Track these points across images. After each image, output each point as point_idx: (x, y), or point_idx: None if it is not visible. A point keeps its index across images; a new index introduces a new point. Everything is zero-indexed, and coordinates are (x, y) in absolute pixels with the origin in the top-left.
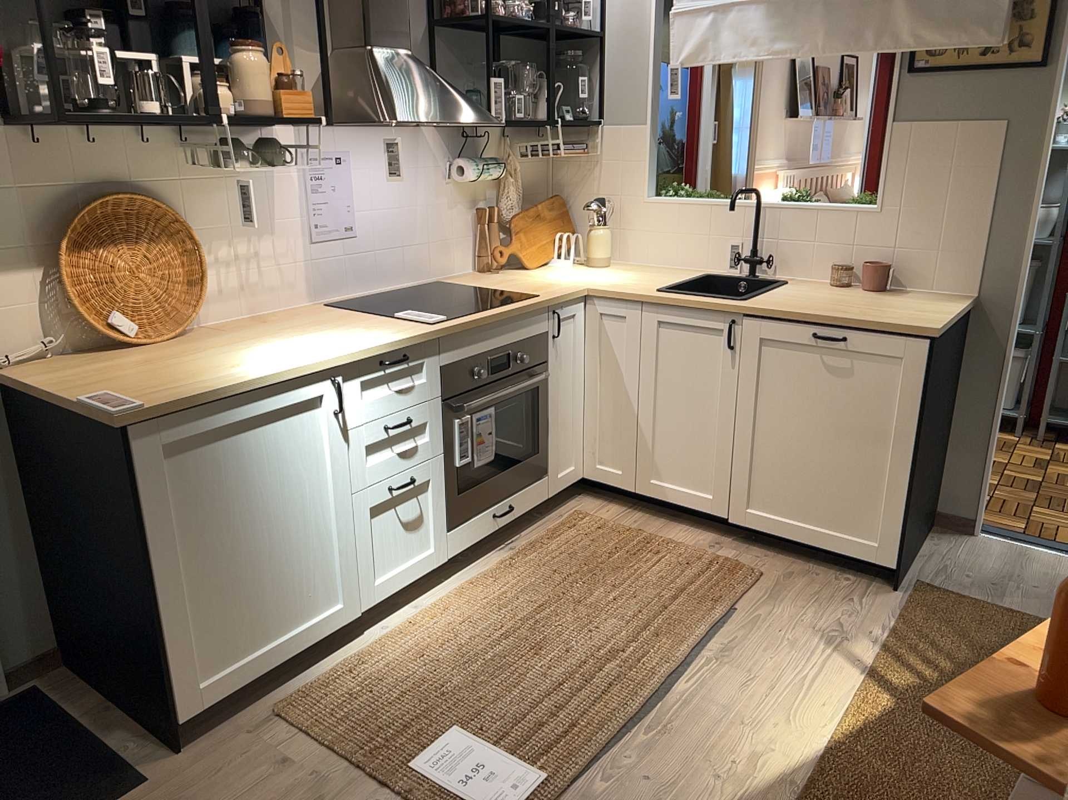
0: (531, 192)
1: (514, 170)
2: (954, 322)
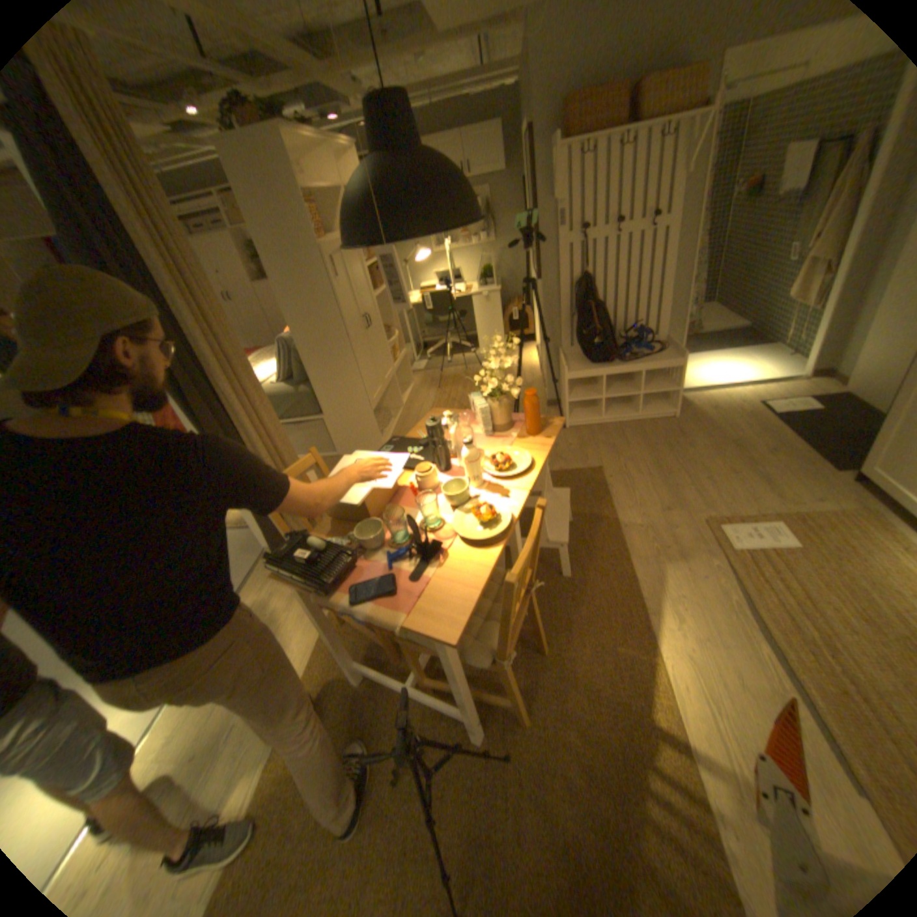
0: None
1: None
2: None
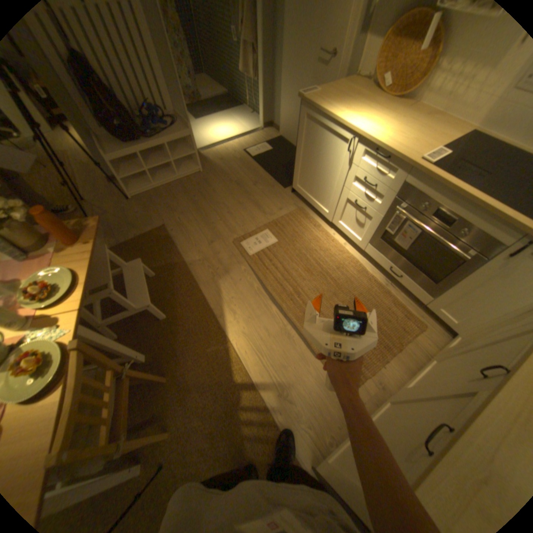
0: None
1: None
2: None
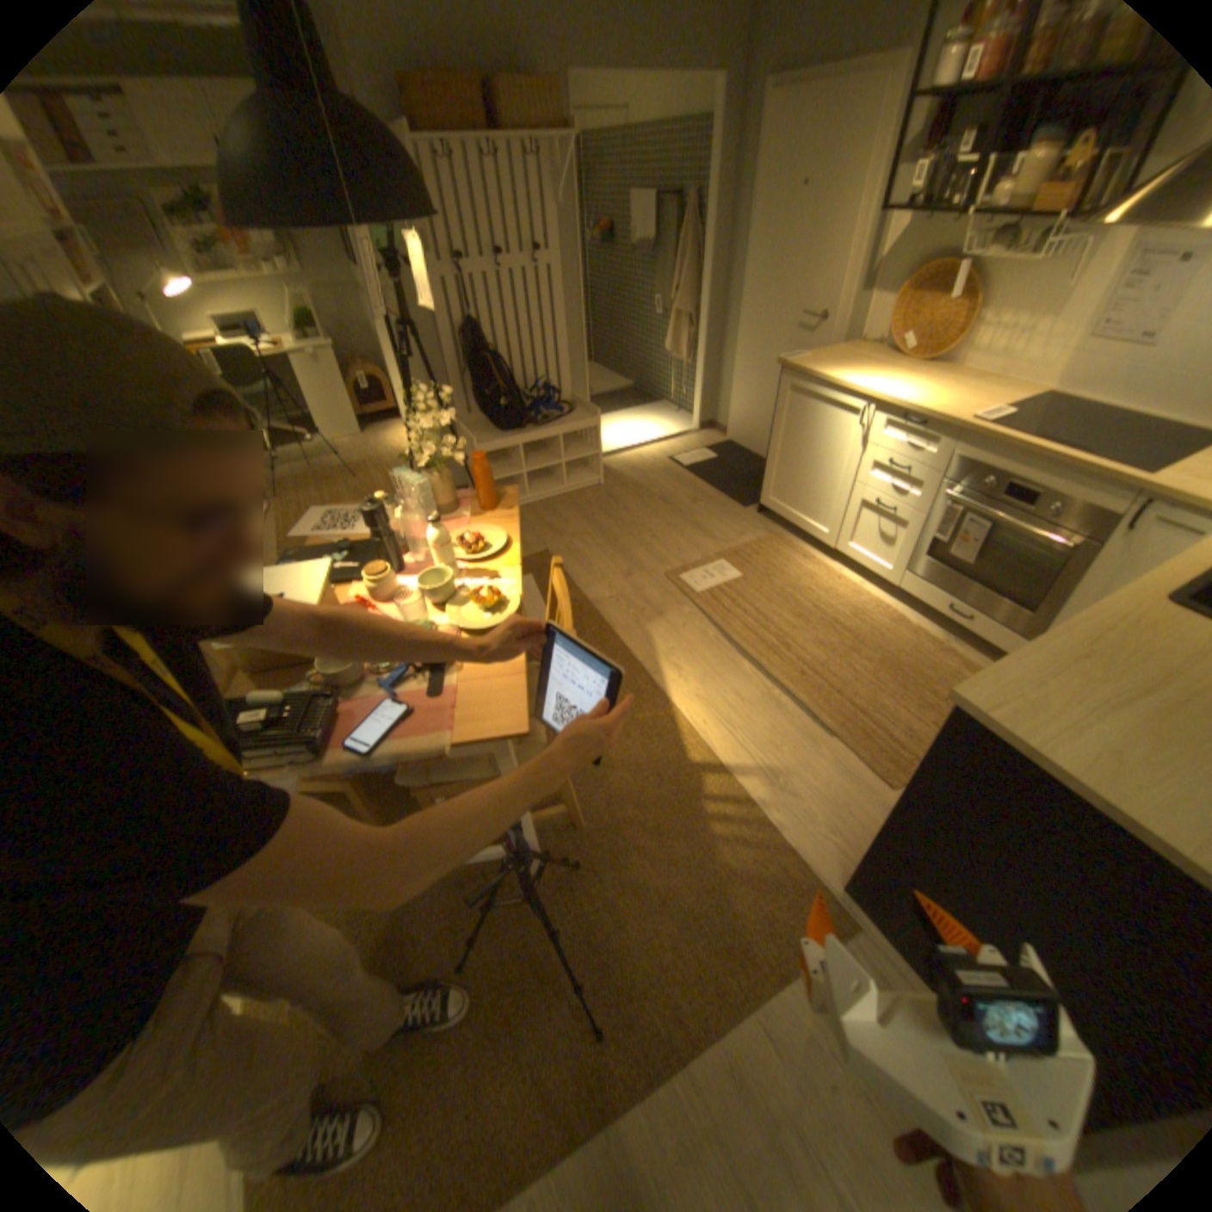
0: None
1: None
2: (1061, 782)
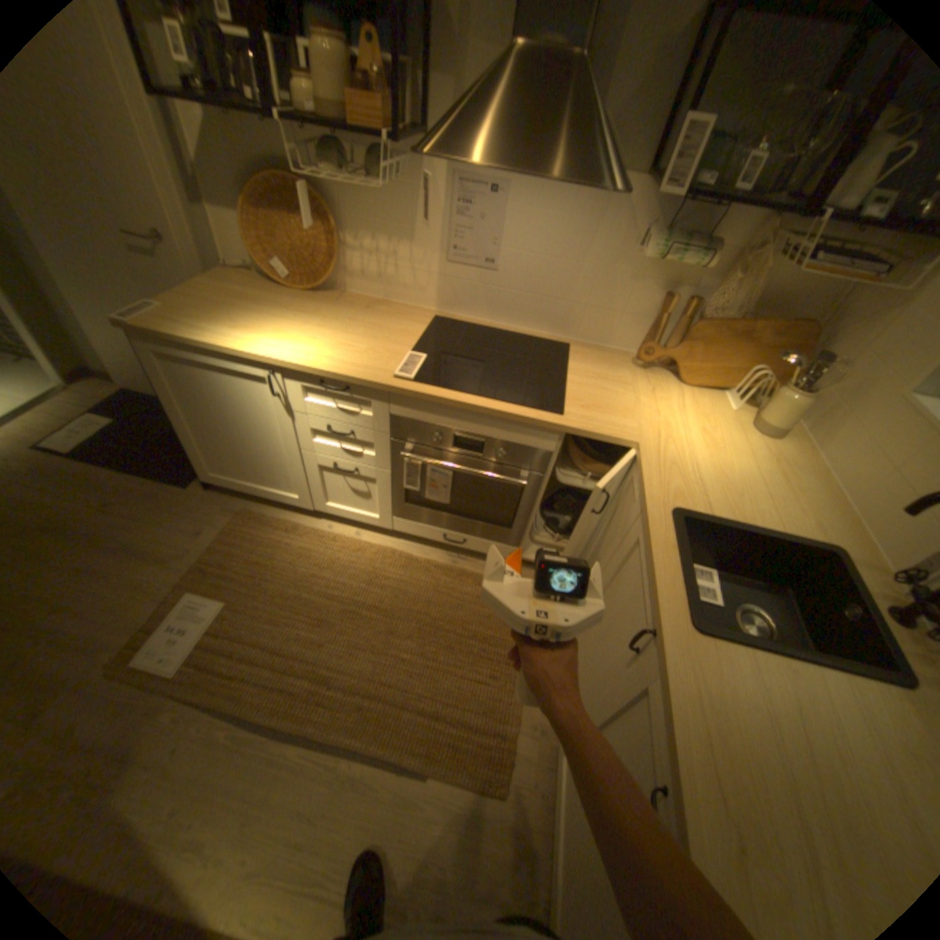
0: (788, 301)
1: (761, 263)
2: None
